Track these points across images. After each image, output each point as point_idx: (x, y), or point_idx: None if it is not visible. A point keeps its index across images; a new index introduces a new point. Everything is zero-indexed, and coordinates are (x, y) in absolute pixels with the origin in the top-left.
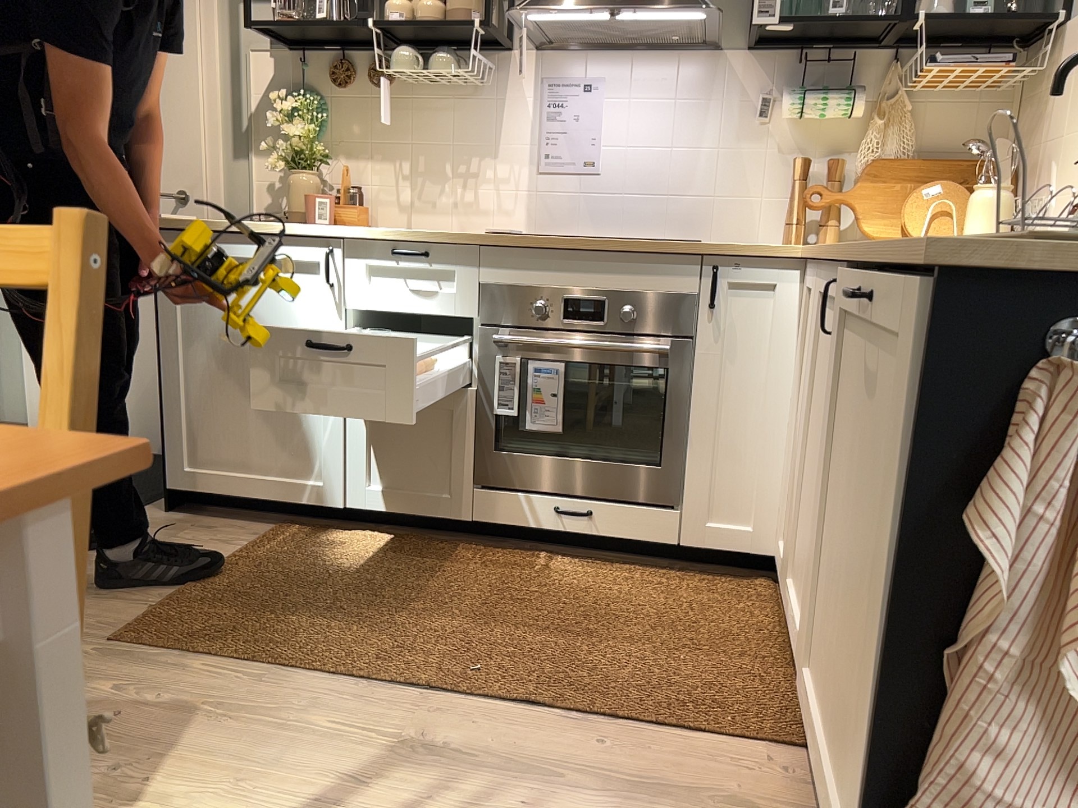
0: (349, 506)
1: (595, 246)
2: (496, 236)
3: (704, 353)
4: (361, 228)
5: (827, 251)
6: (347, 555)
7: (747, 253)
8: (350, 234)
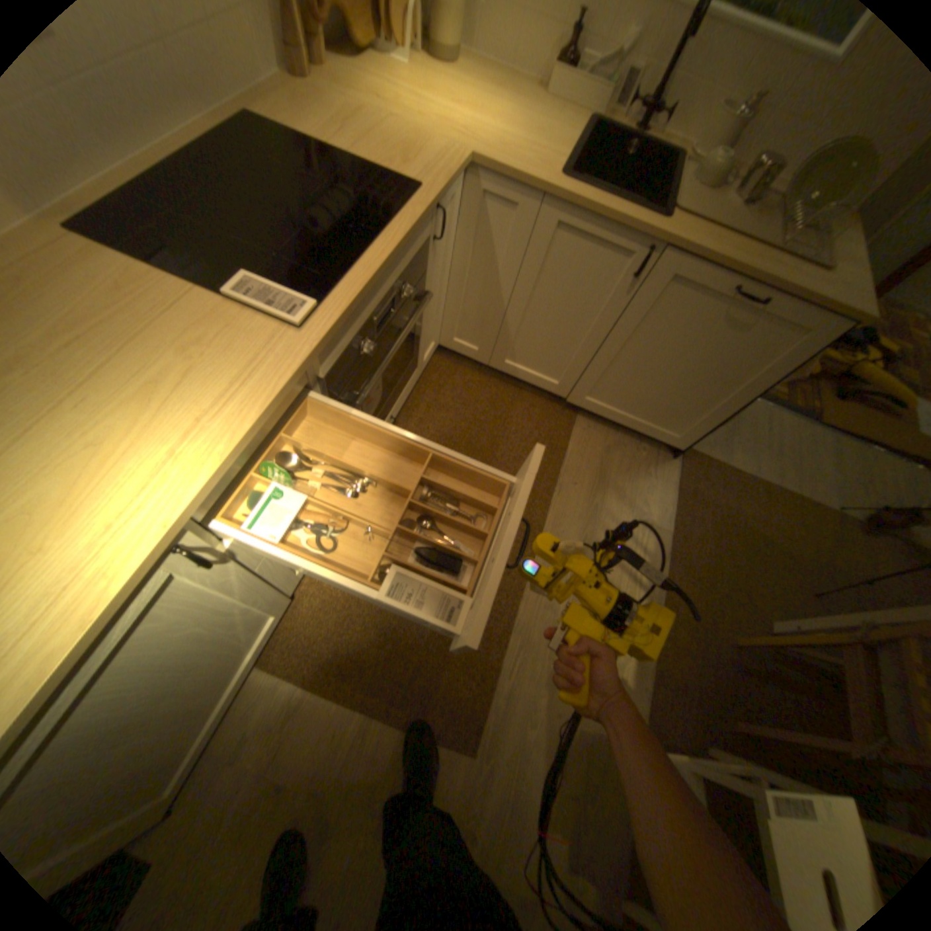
0: (288, 594)
1: (389, 255)
2: (328, 324)
3: (425, 275)
4: (178, 482)
5: (594, 202)
6: (347, 597)
7: (451, 178)
8: (189, 503)
